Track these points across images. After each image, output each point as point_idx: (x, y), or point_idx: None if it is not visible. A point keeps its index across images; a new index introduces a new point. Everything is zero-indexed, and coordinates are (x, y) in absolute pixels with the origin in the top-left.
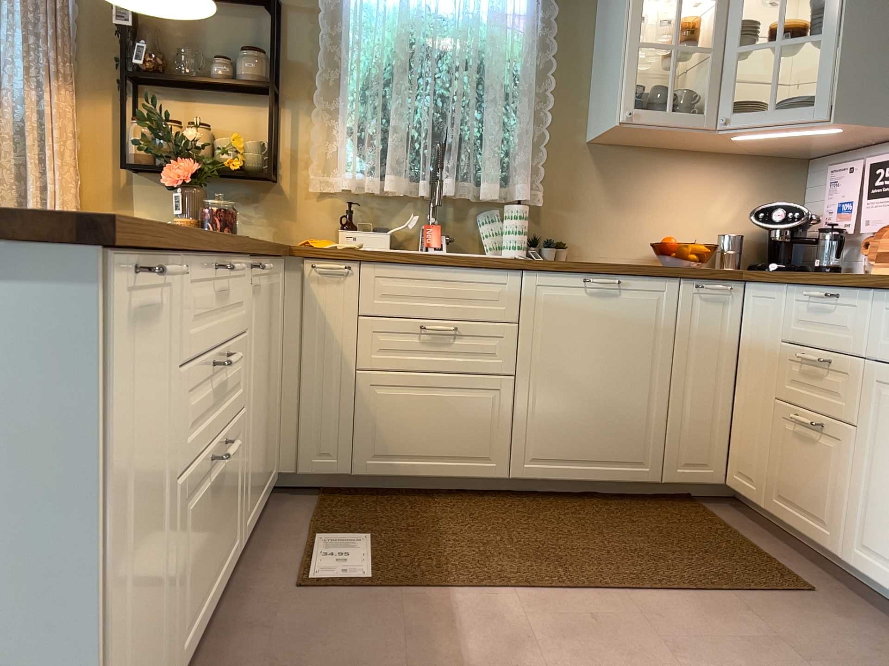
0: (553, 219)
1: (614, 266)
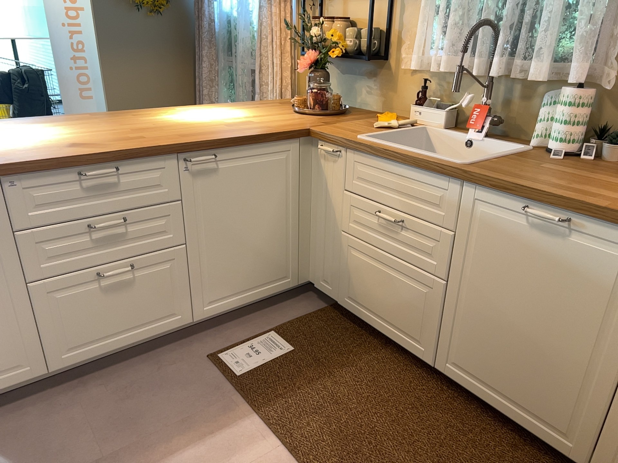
0: None
1: (563, 201)
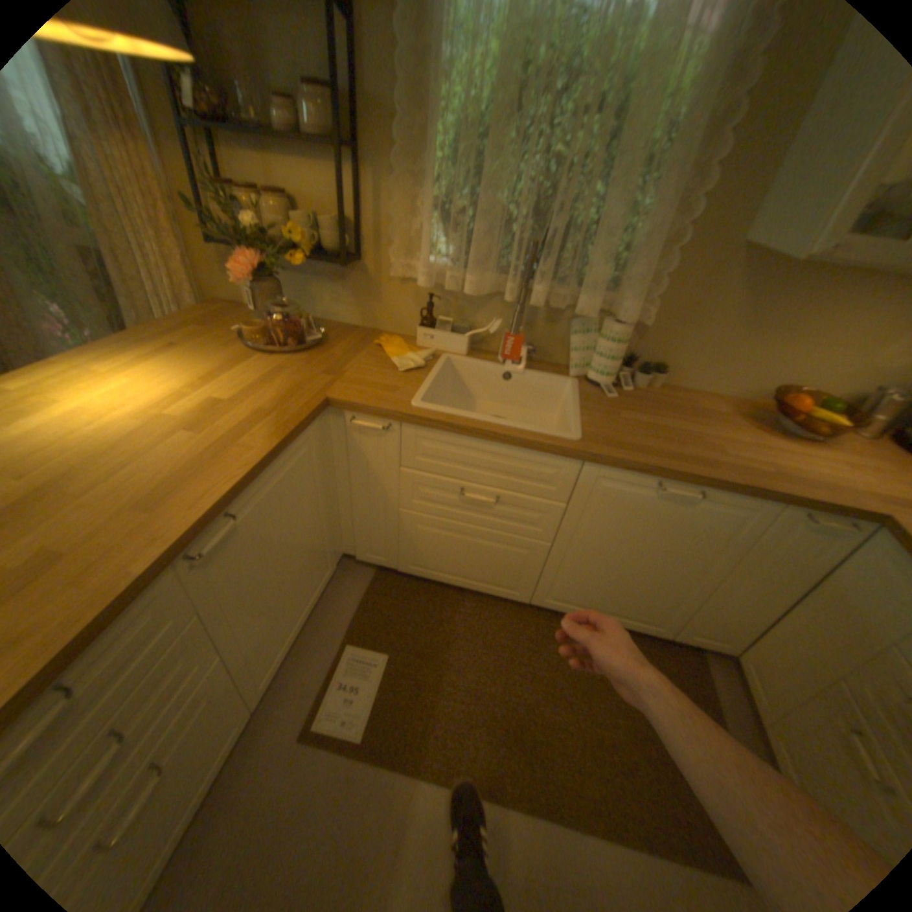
0: (660, 335)
1: (704, 479)
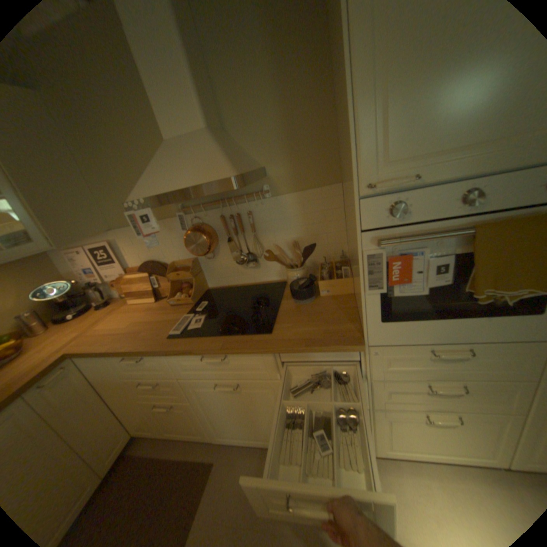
0: None
1: None
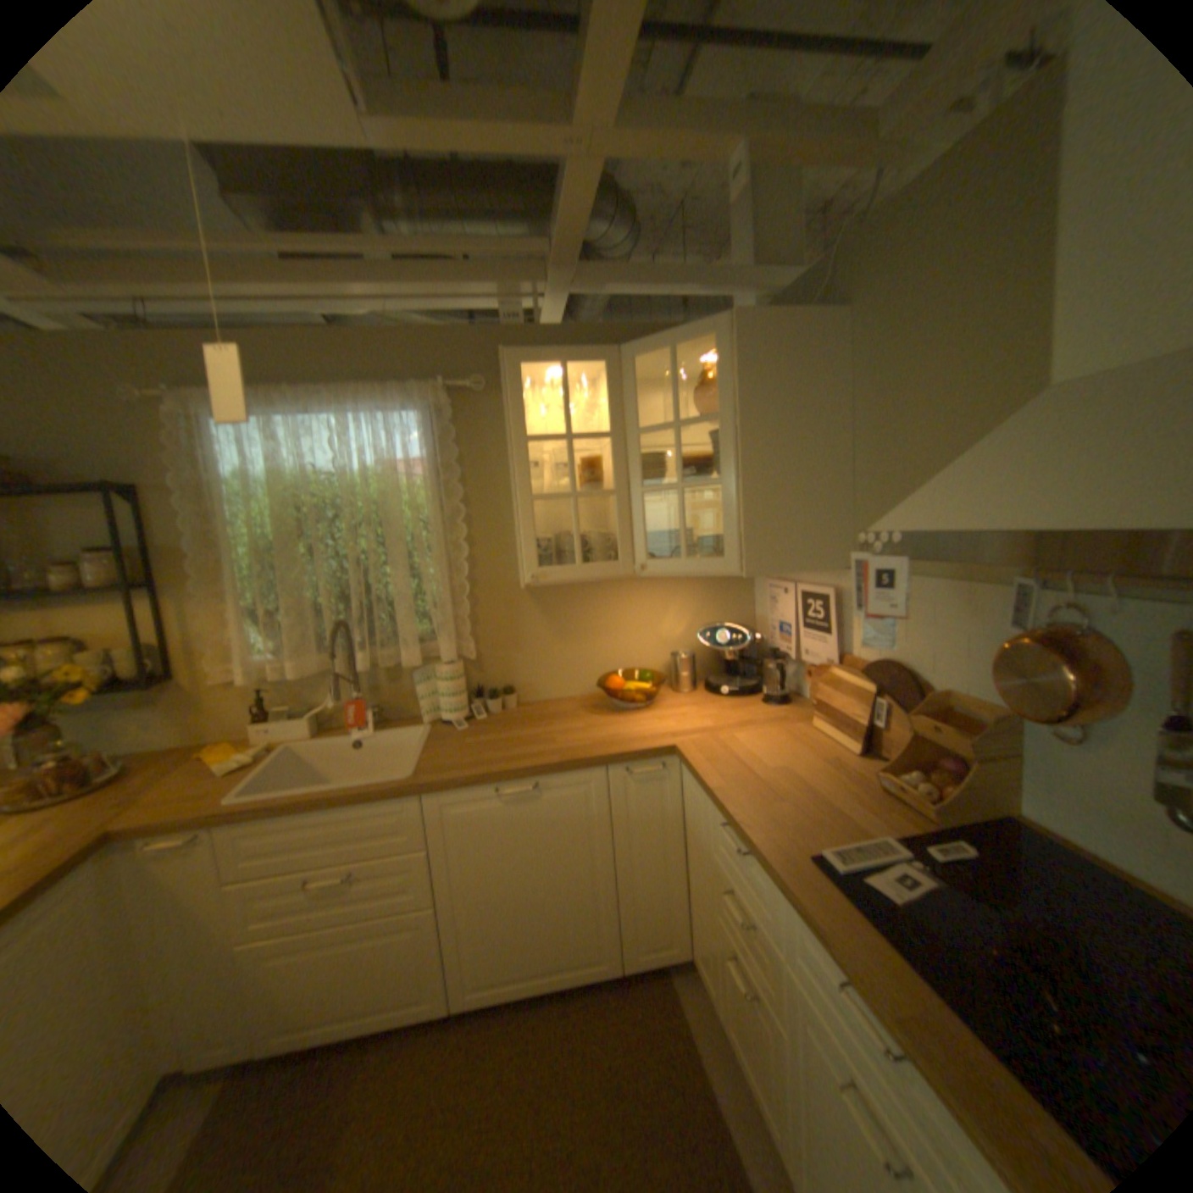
0: (496, 664)
1: (527, 771)
